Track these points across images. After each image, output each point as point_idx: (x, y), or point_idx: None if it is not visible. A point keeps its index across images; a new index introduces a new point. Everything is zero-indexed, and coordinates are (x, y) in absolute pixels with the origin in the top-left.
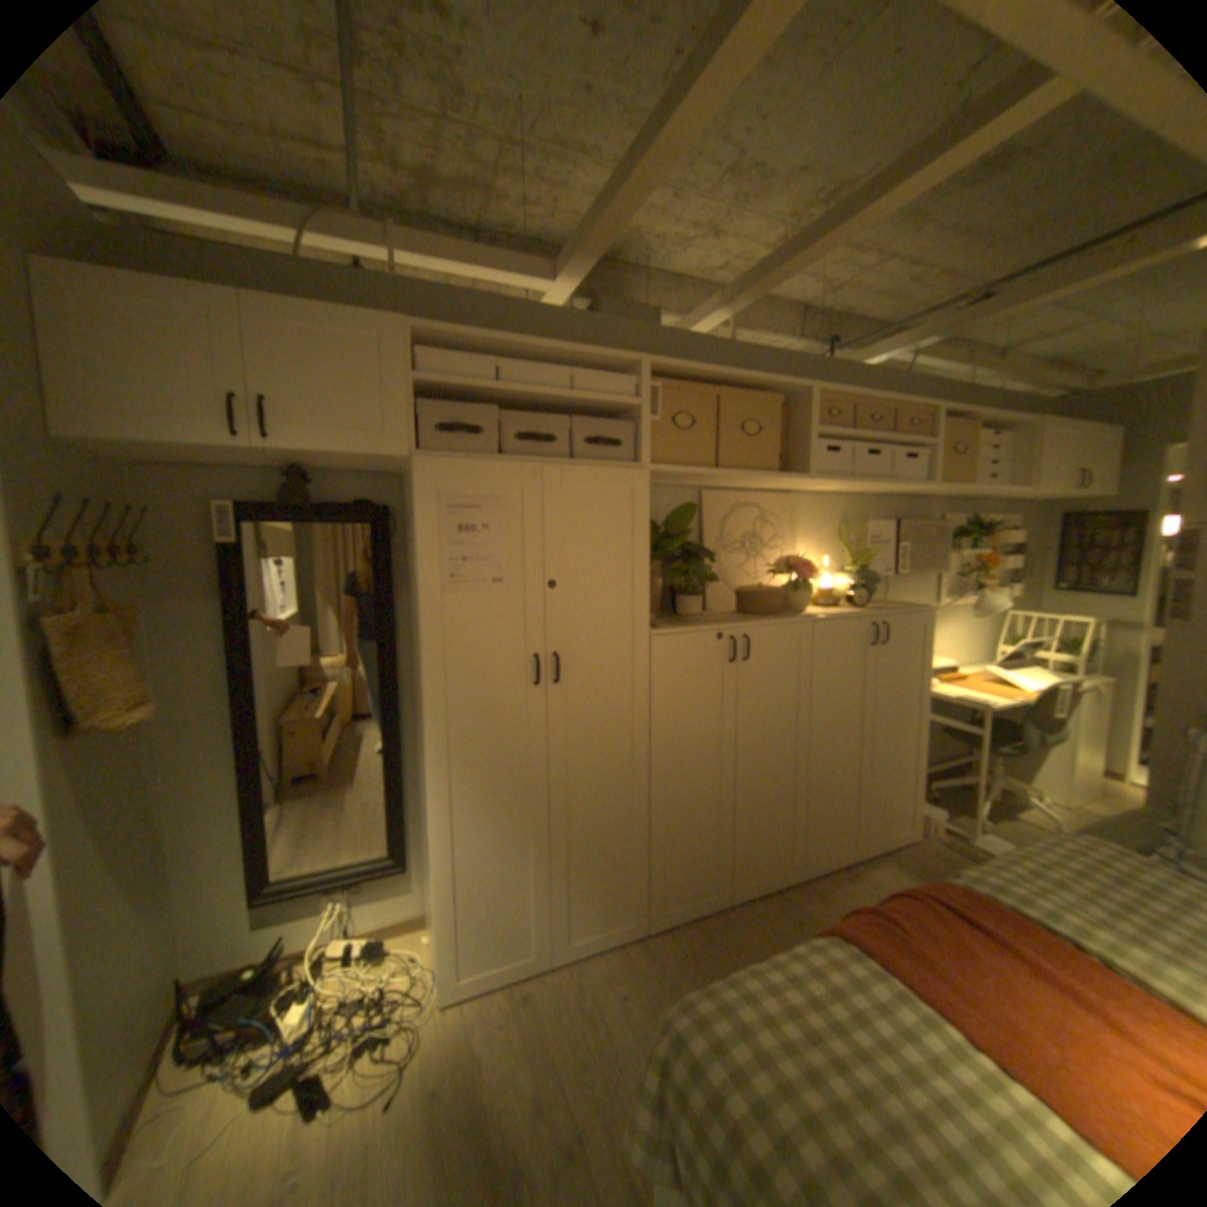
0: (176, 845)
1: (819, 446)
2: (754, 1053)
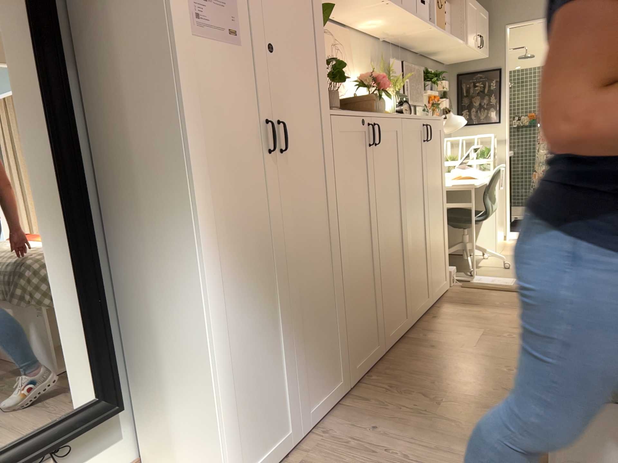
0: None
1: None
2: None
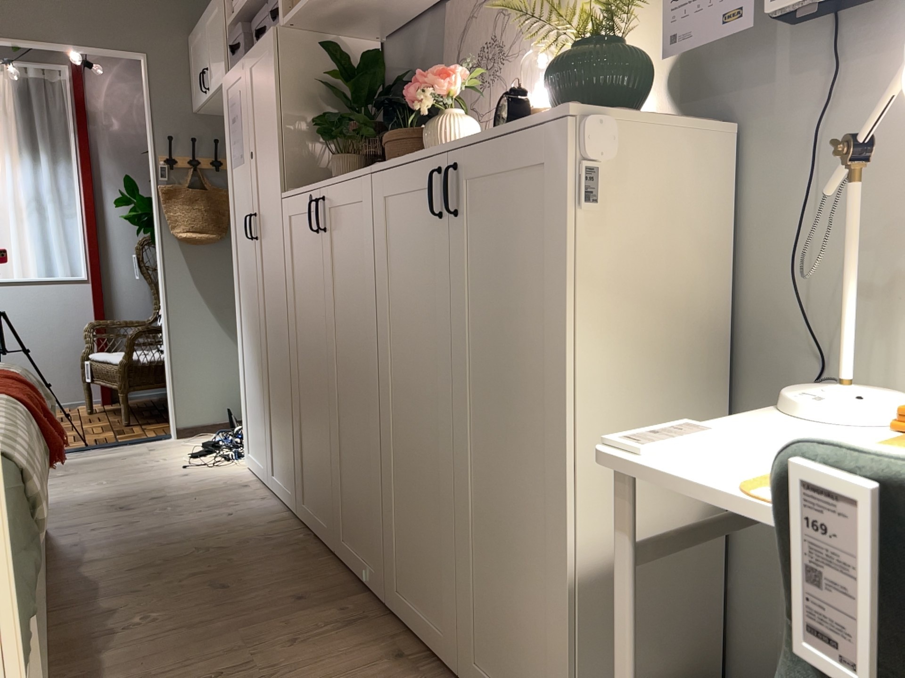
0: None
1: None
2: None
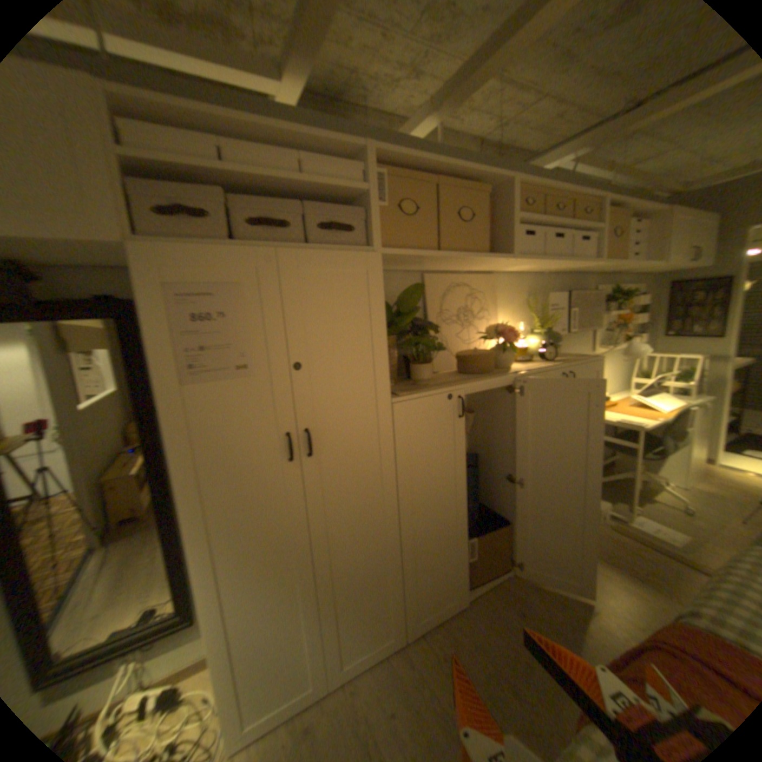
0: None
1: (517, 231)
2: None
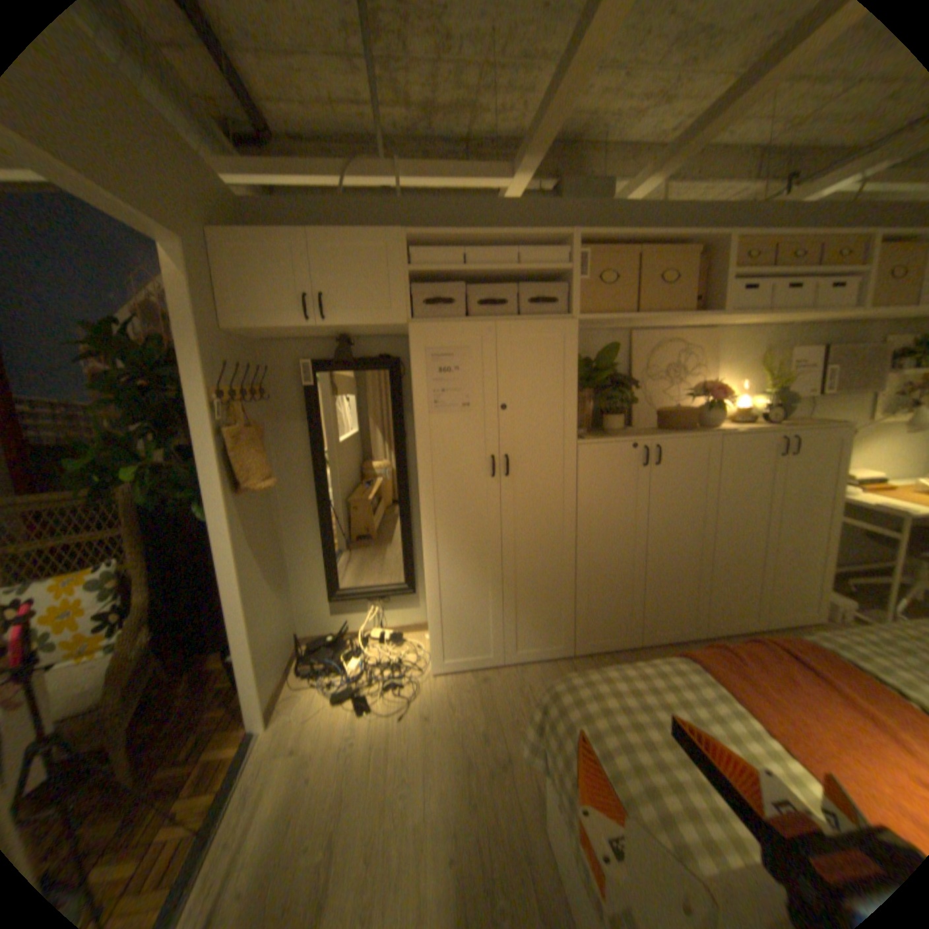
0: (290, 561)
1: (739, 285)
2: (602, 707)
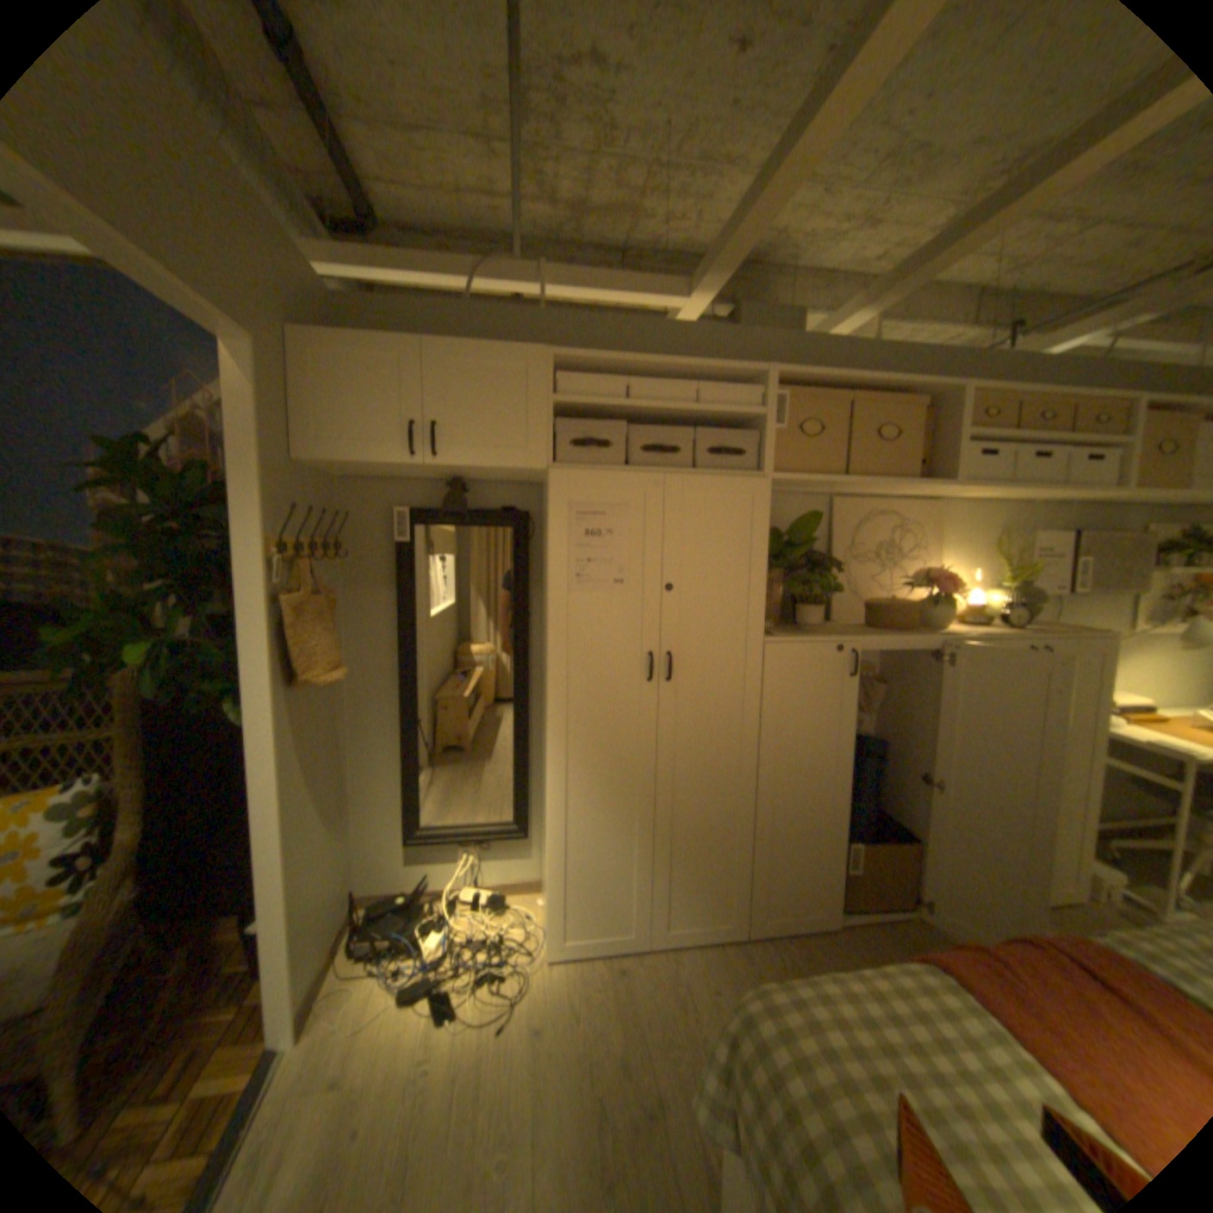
0: (354, 785)
1: (972, 449)
2: (822, 1046)
